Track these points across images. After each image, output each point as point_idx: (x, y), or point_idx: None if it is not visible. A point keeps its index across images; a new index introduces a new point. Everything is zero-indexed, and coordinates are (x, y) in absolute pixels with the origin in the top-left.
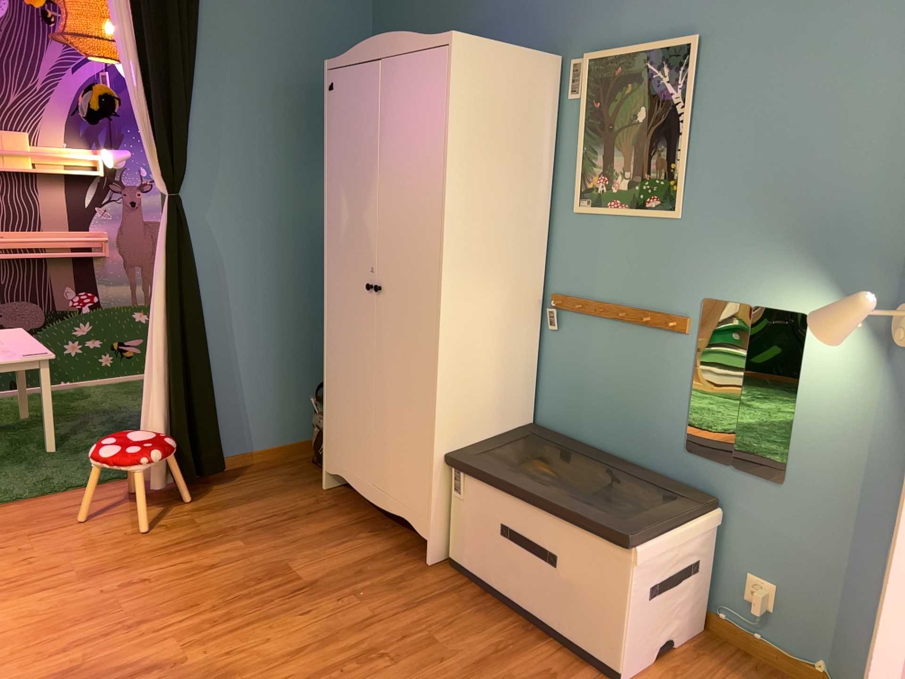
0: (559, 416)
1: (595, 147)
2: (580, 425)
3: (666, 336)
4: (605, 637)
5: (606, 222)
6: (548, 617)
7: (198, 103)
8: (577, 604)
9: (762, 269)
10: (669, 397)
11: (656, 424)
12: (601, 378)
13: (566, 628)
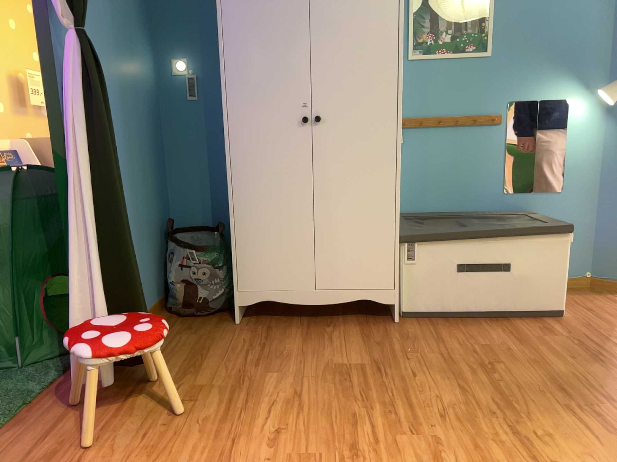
0: (407, 203)
1: (423, 14)
2: (426, 202)
3: (486, 129)
4: (551, 295)
5: (435, 64)
6: (505, 305)
7: None
8: (529, 285)
9: (542, 79)
10: (491, 165)
11: (483, 183)
12: (439, 166)
13: (520, 305)
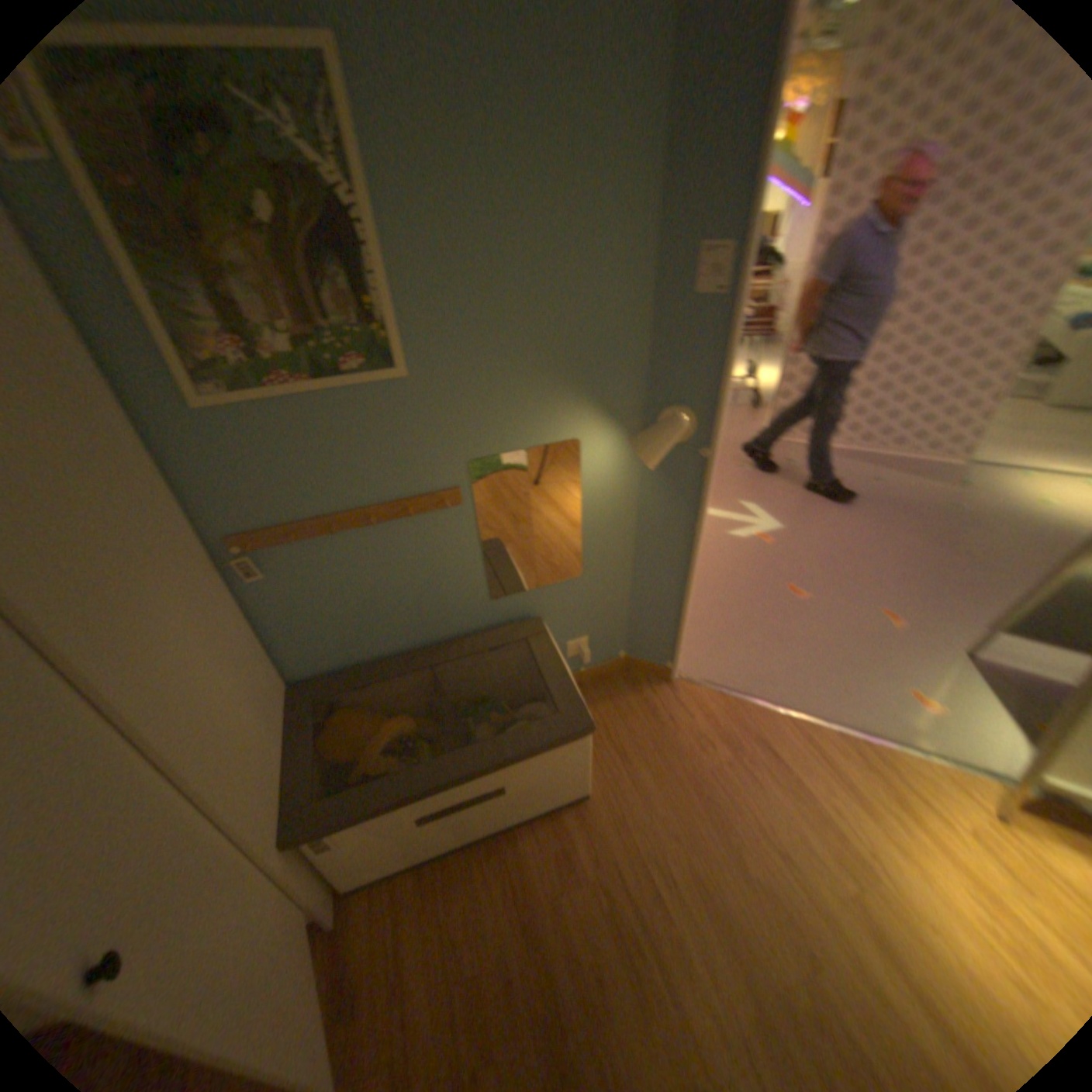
0: (316, 658)
1: (171, 278)
2: (353, 647)
3: (432, 515)
4: (568, 789)
5: (269, 407)
6: (504, 823)
7: None
8: (534, 794)
9: (523, 408)
10: (457, 568)
11: (450, 596)
12: (359, 593)
13: (526, 814)
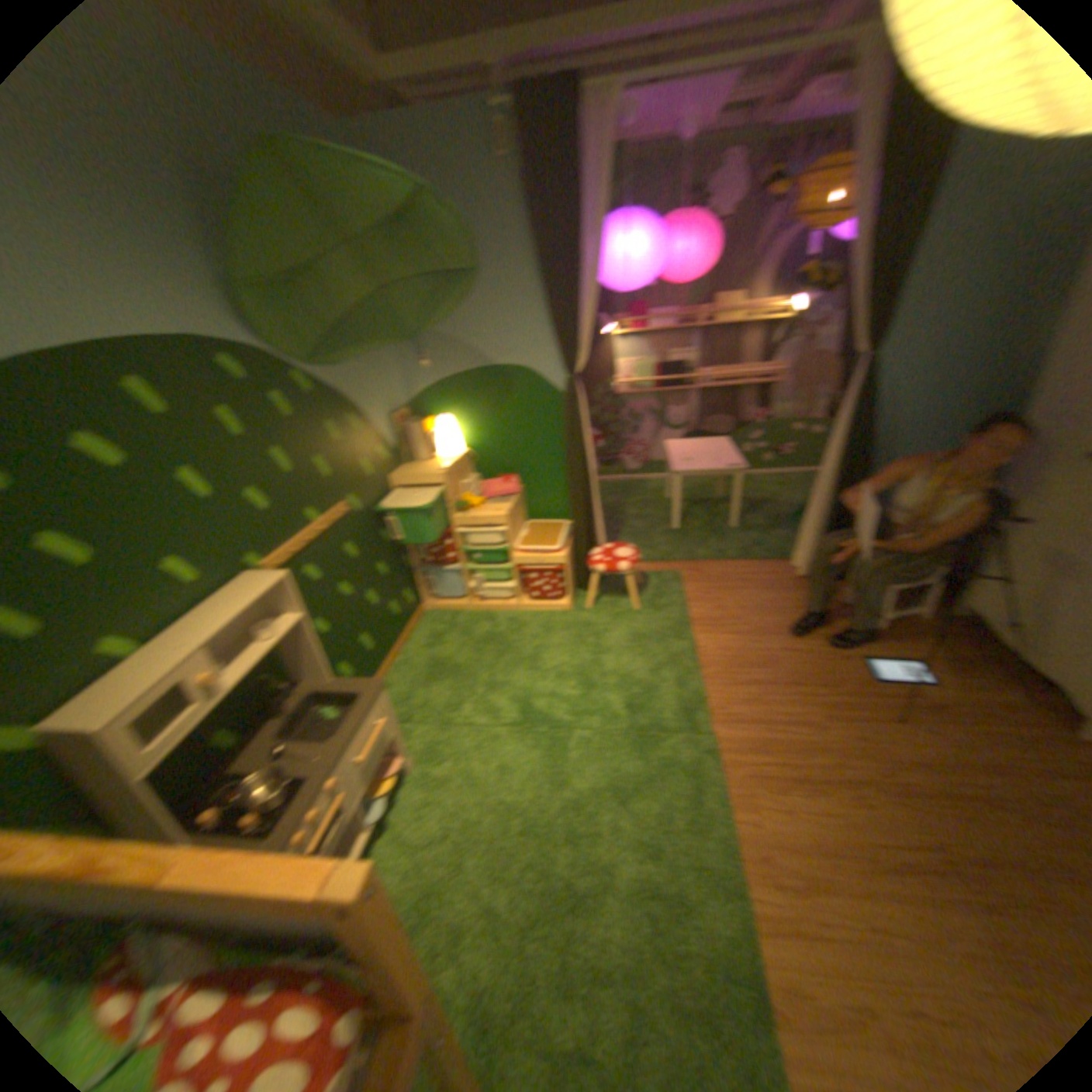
0: None
1: None
2: None
3: None
4: None
5: None
6: None
7: (915, 262)
8: None
9: None
10: None
11: None
12: None
13: None
